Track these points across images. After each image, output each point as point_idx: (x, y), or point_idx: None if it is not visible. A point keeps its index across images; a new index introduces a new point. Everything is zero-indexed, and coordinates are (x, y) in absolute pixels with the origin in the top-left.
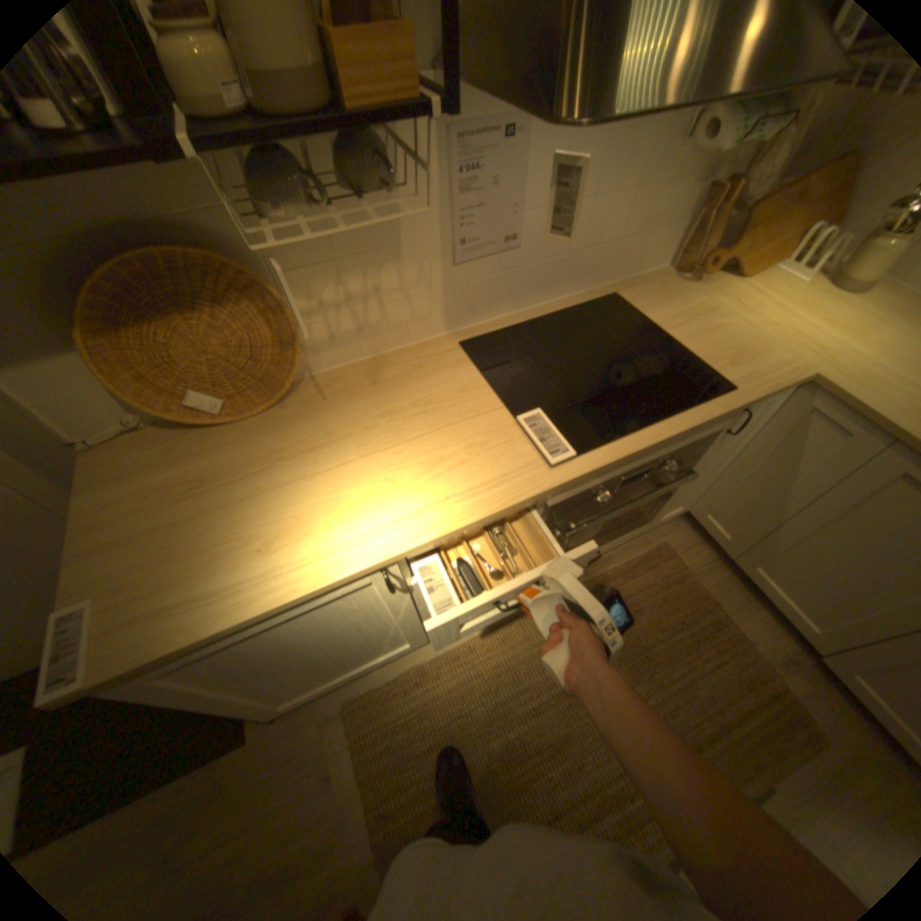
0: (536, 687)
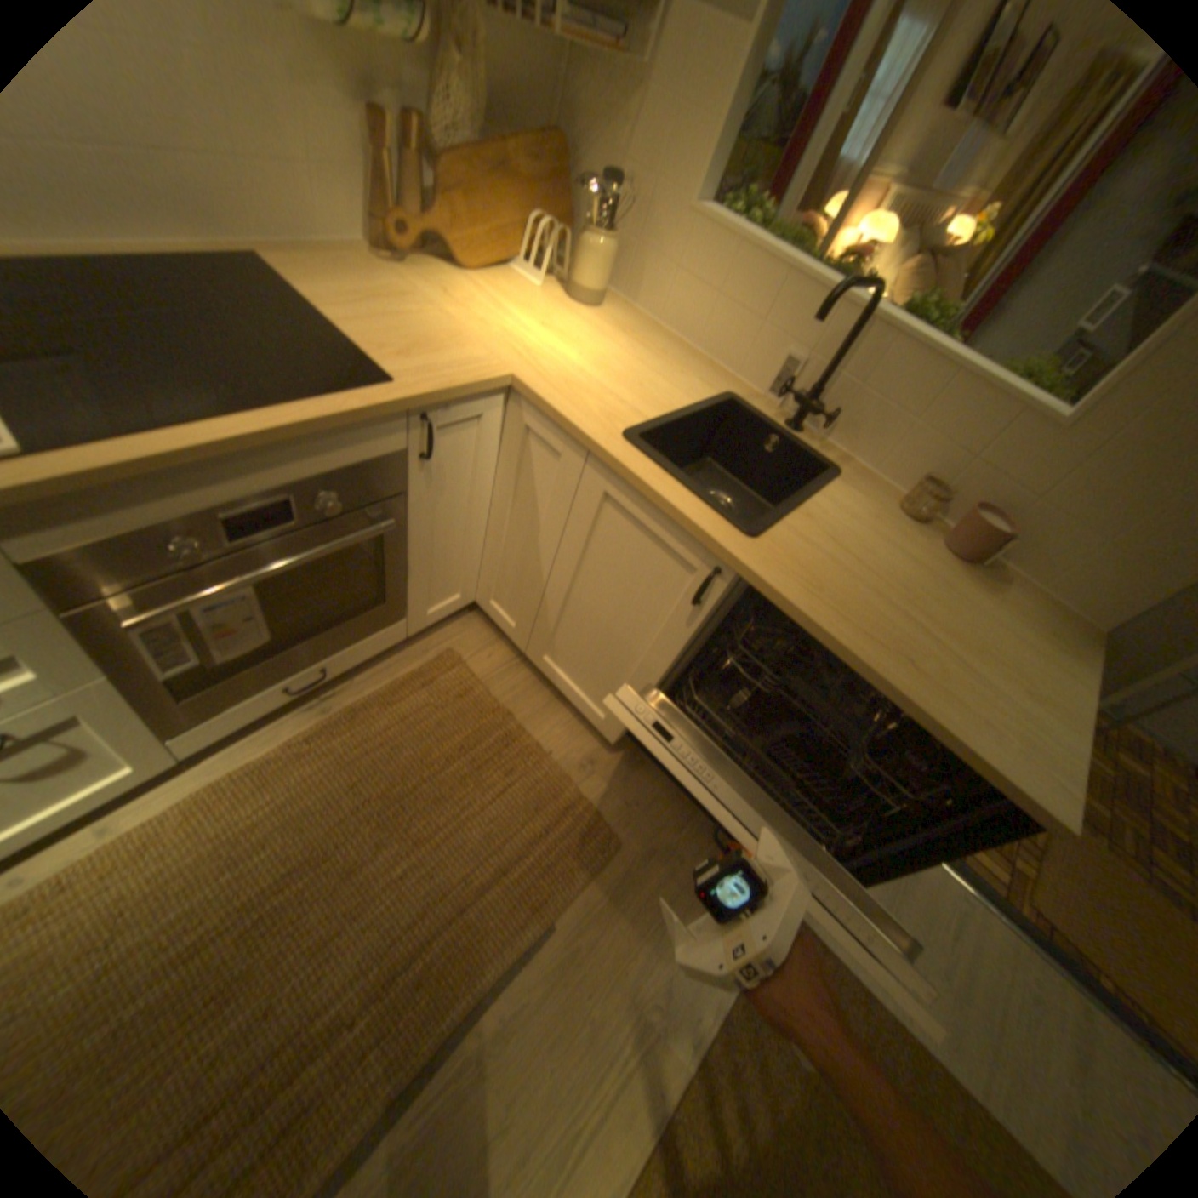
0: (201, 907)
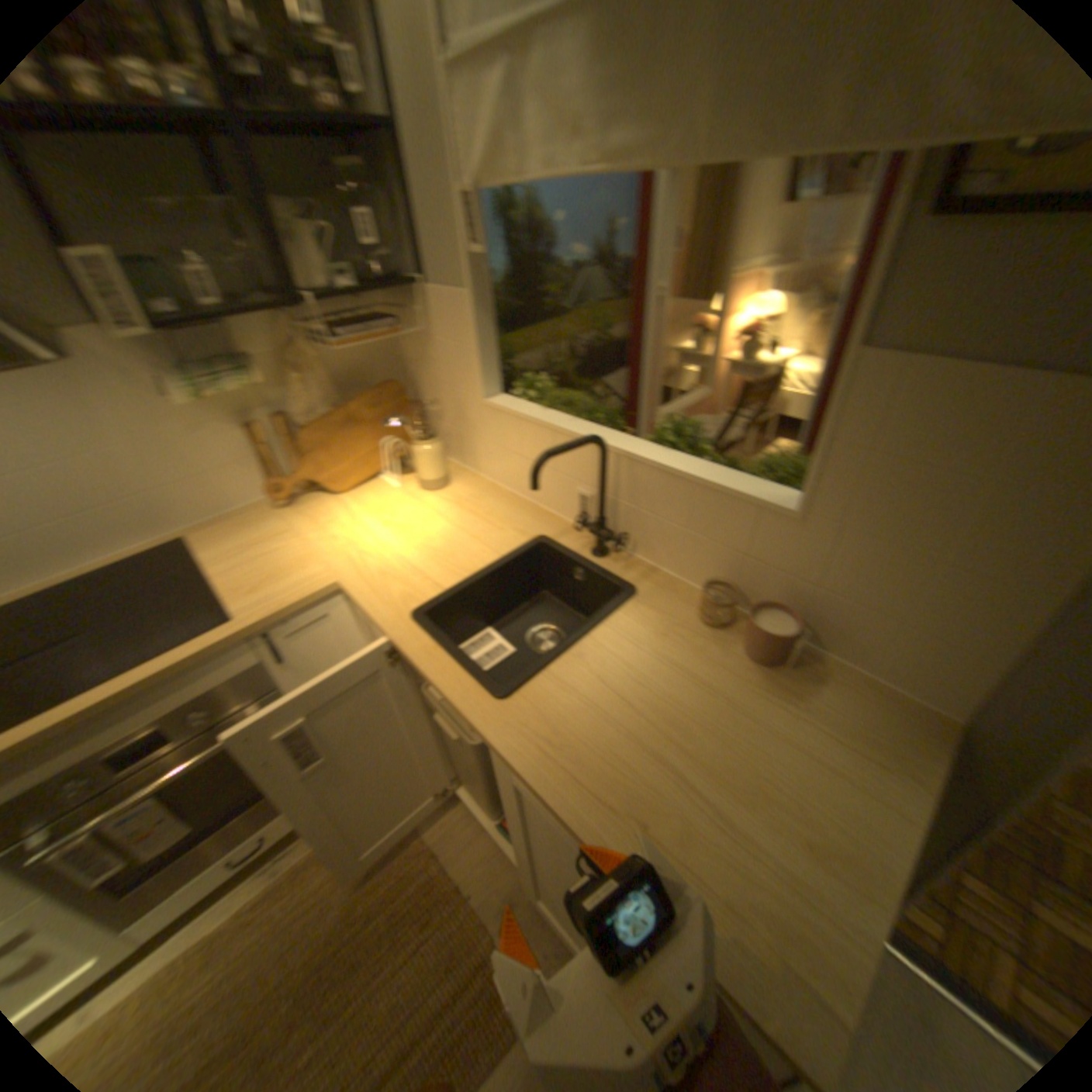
0: None
